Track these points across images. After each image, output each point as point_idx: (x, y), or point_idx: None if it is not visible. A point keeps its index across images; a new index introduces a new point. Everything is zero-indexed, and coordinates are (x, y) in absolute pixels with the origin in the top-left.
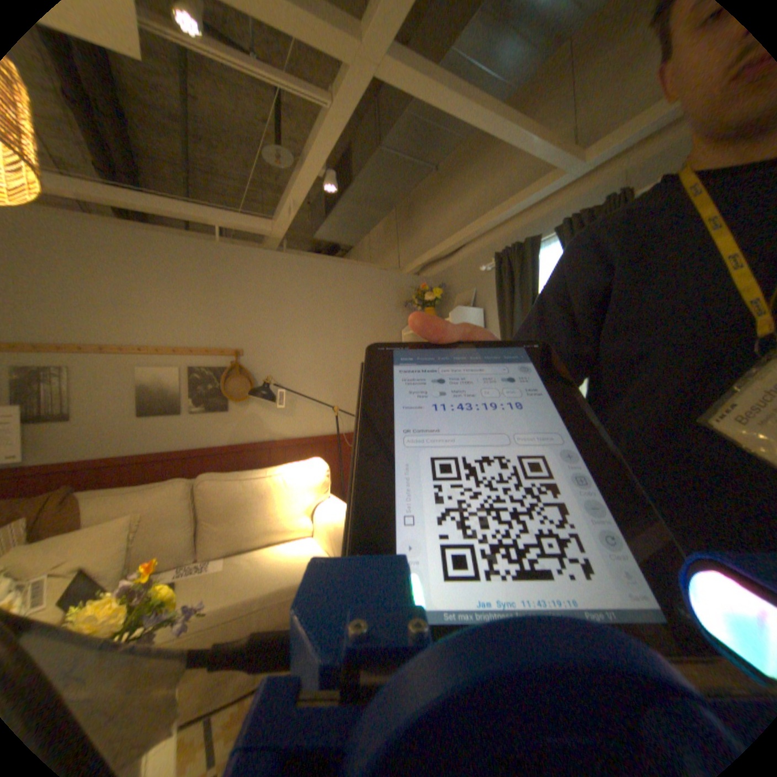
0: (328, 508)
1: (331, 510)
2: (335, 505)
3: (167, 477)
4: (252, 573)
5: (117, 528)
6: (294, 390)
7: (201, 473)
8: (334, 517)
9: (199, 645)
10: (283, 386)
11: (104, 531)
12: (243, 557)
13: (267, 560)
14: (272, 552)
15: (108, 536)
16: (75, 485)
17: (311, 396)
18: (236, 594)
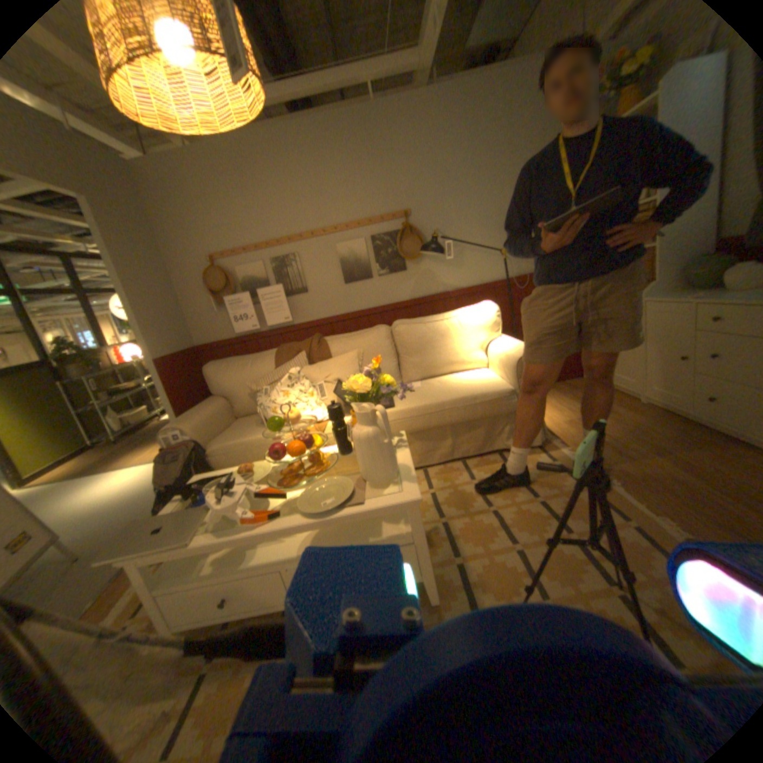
0: (500, 343)
1: (502, 344)
2: (506, 340)
3: (372, 327)
4: (441, 388)
5: (350, 357)
6: (460, 240)
7: (394, 323)
8: (505, 348)
9: (412, 425)
10: (449, 237)
11: (344, 358)
12: (433, 379)
13: (452, 381)
14: (455, 377)
15: (347, 362)
16: (320, 335)
17: (477, 243)
18: (431, 397)
